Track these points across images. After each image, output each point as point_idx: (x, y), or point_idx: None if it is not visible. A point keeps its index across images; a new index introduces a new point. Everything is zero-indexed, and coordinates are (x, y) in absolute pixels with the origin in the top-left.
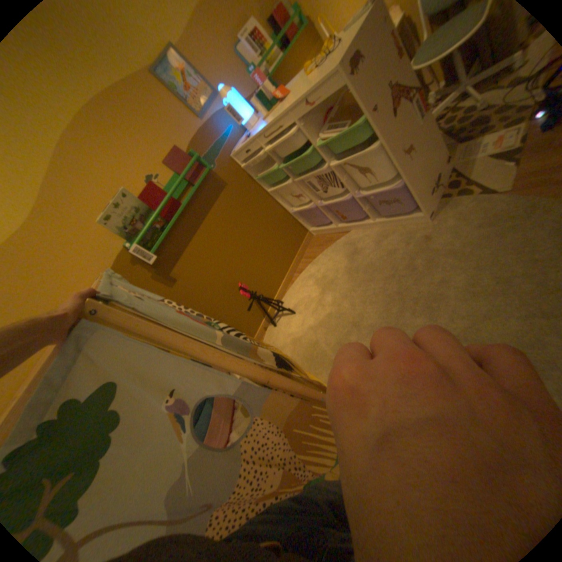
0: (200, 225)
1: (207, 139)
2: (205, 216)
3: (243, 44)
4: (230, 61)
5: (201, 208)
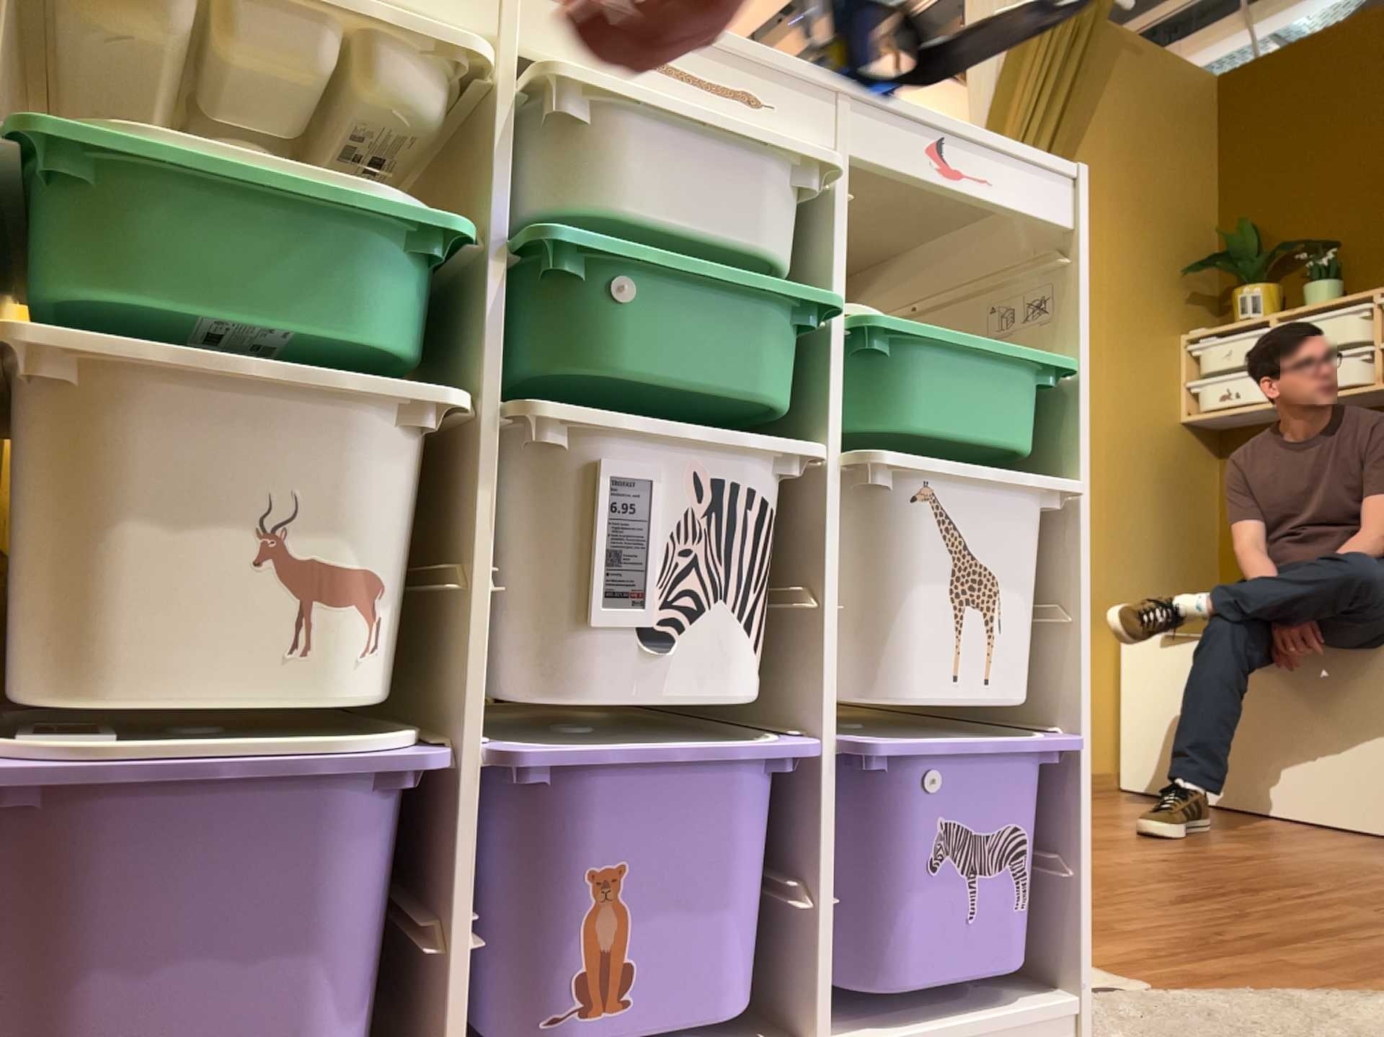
0: None
1: None
2: None
3: None
4: None
5: None
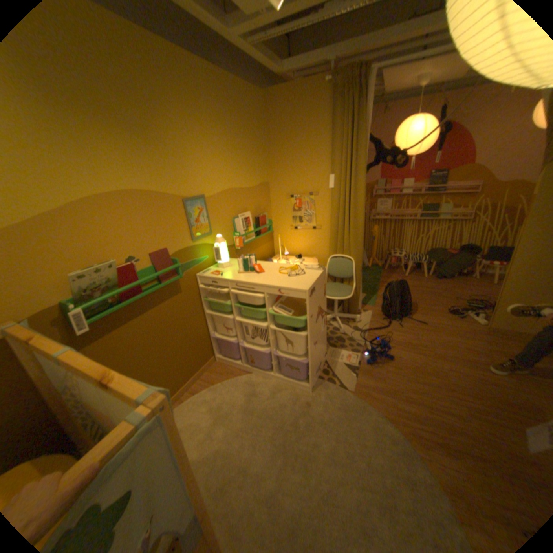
0: (140, 315)
1: (188, 256)
2: (150, 309)
3: (238, 221)
4: (227, 224)
5: (152, 301)
